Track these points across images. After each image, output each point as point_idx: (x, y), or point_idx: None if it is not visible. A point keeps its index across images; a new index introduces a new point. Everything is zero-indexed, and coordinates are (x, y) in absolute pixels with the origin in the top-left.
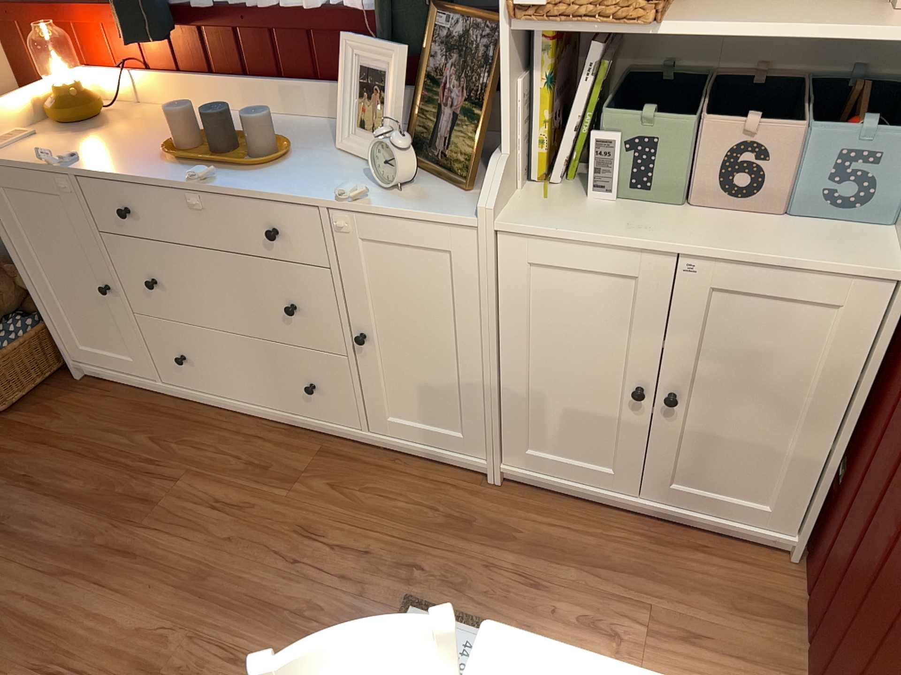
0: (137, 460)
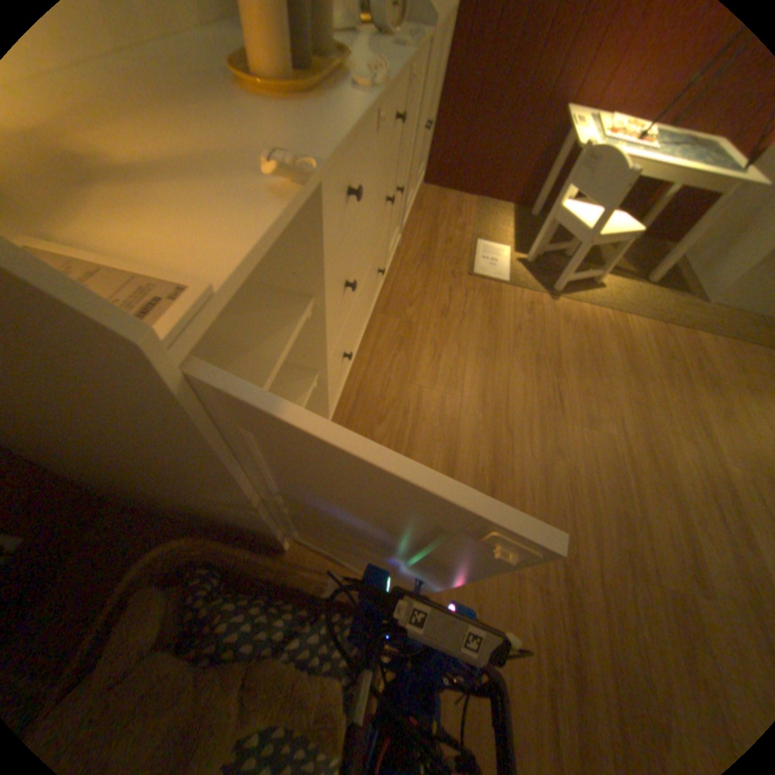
0: (407, 429)
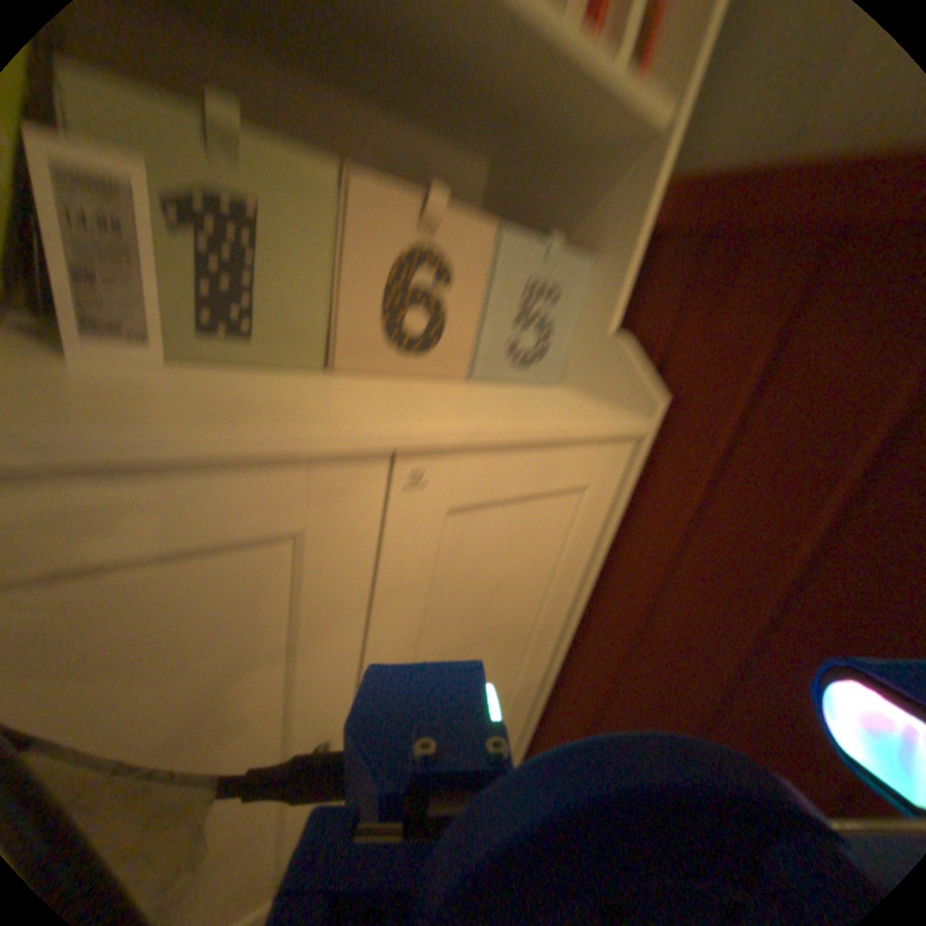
0: None
